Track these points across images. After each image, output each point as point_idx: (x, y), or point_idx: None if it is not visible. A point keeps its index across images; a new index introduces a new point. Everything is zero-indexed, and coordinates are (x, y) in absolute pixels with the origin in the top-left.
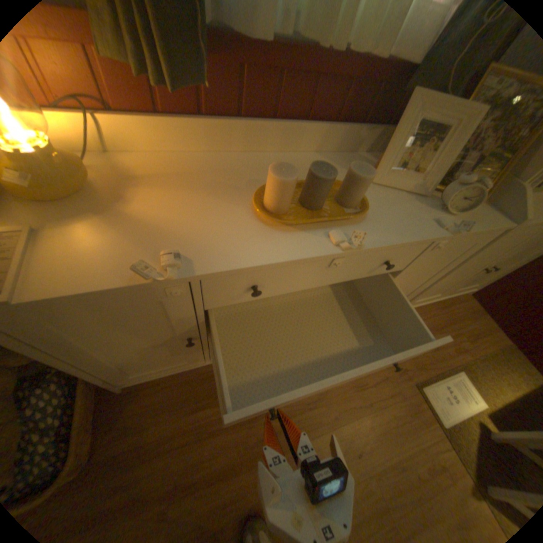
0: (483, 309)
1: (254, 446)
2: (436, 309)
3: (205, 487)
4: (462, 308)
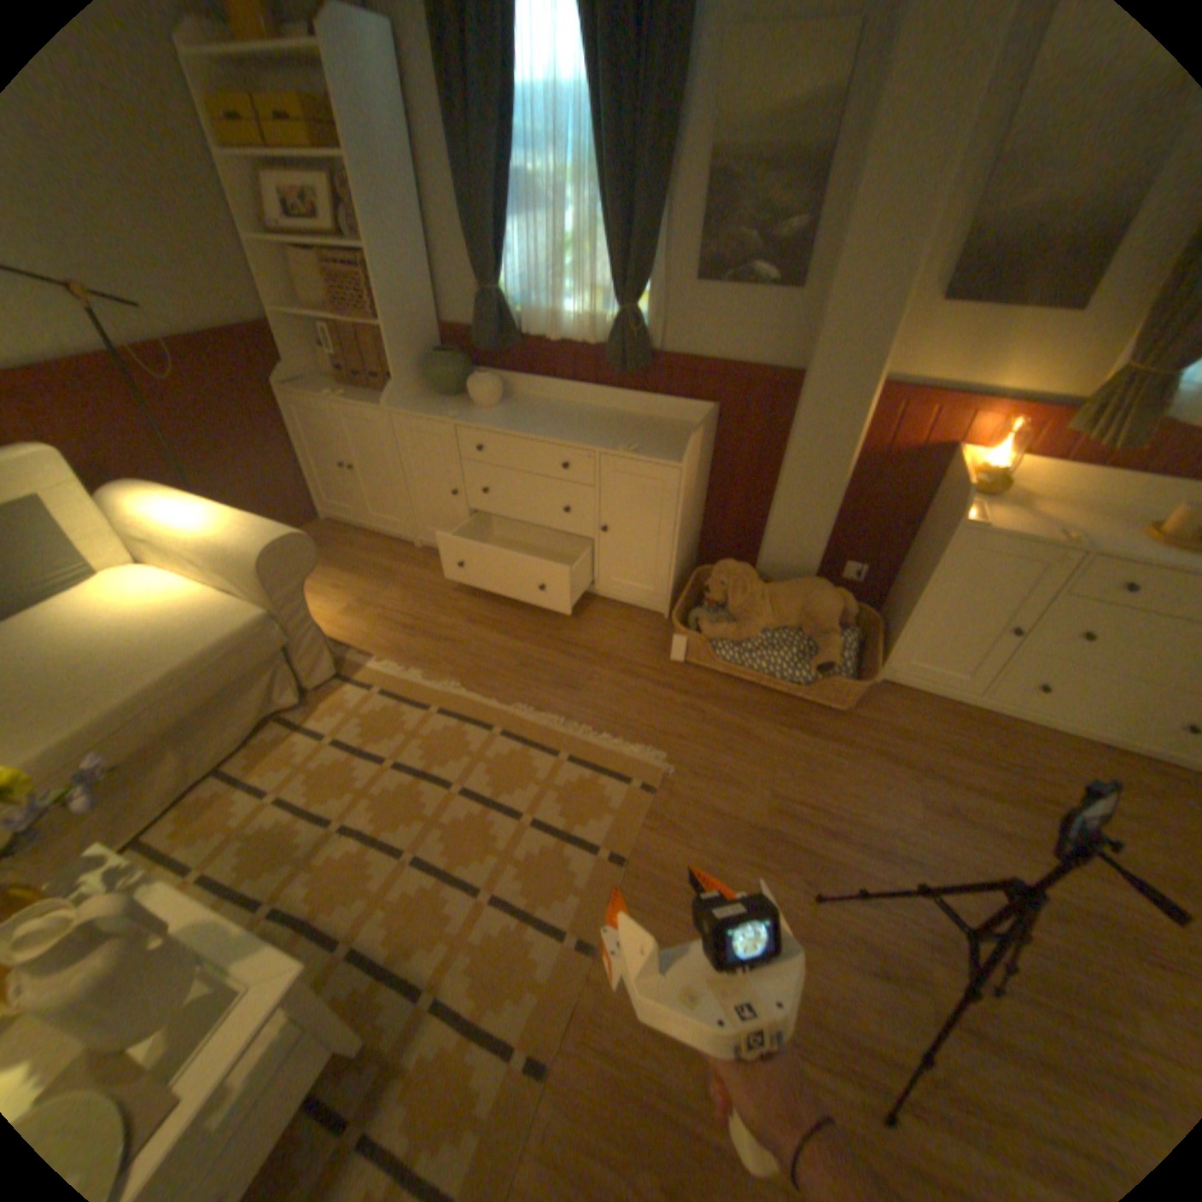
0: None
1: (1027, 797)
2: None
3: (962, 789)
4: None
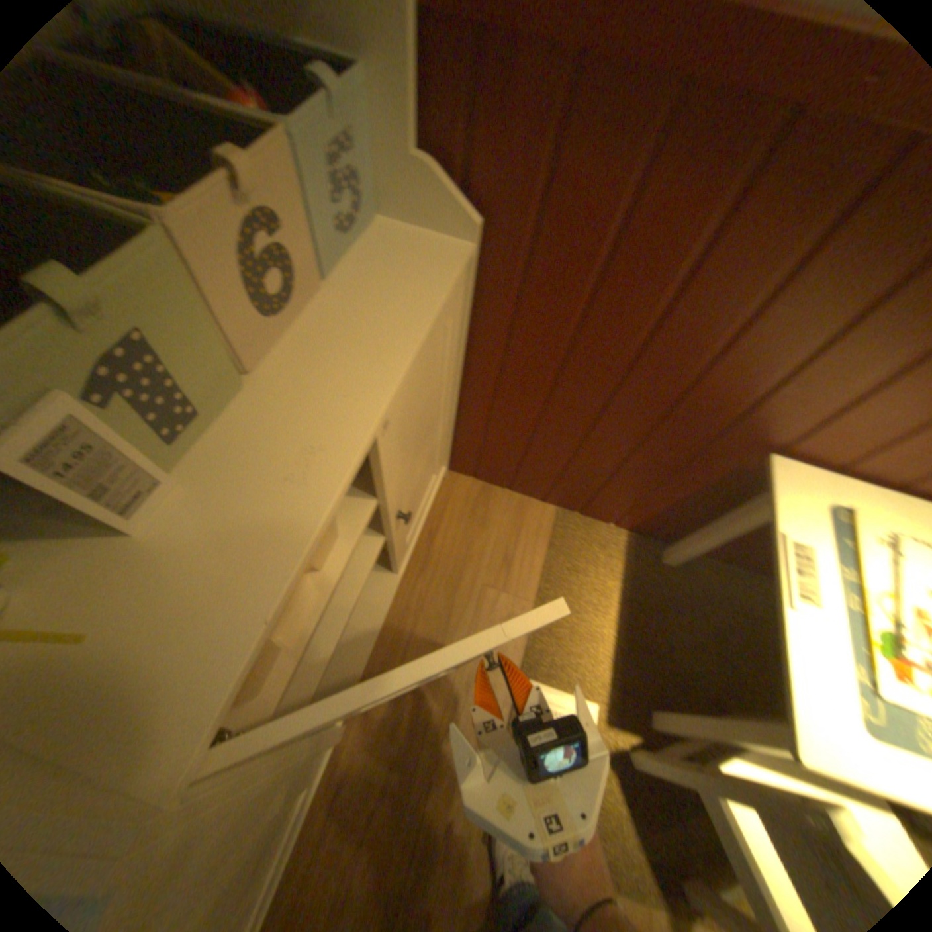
0: (481, 482)
1: None
2: (413, 581)
3: None
4: (452, 520)
